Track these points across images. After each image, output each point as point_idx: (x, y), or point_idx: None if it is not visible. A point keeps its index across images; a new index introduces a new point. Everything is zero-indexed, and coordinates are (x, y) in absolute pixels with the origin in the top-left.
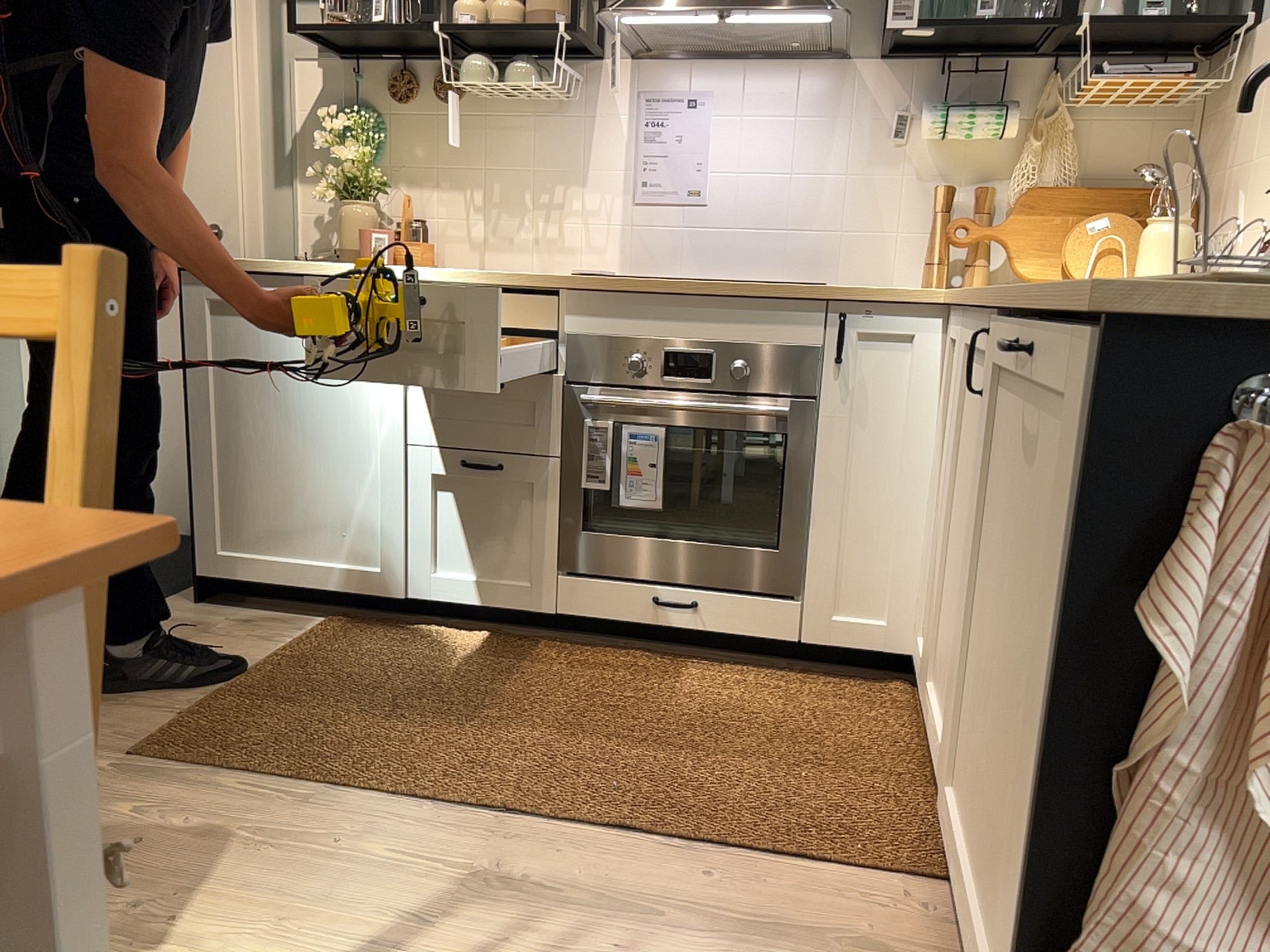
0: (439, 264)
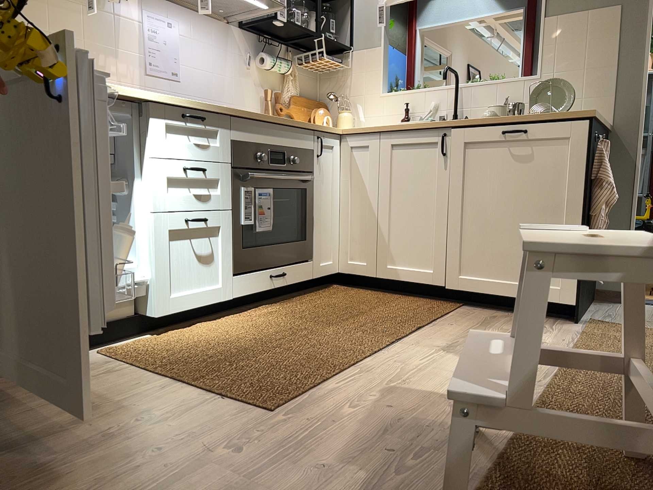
0: None
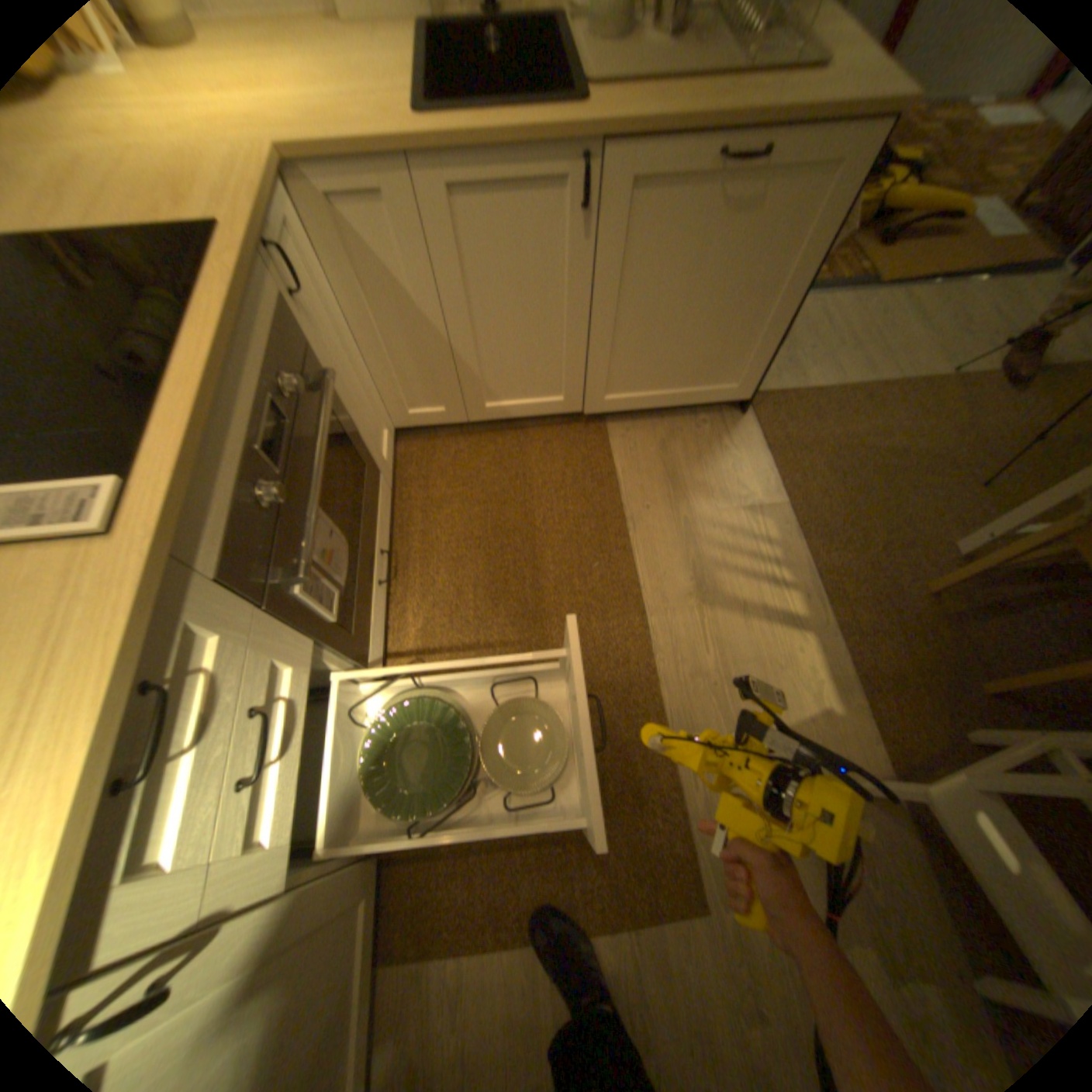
0: None
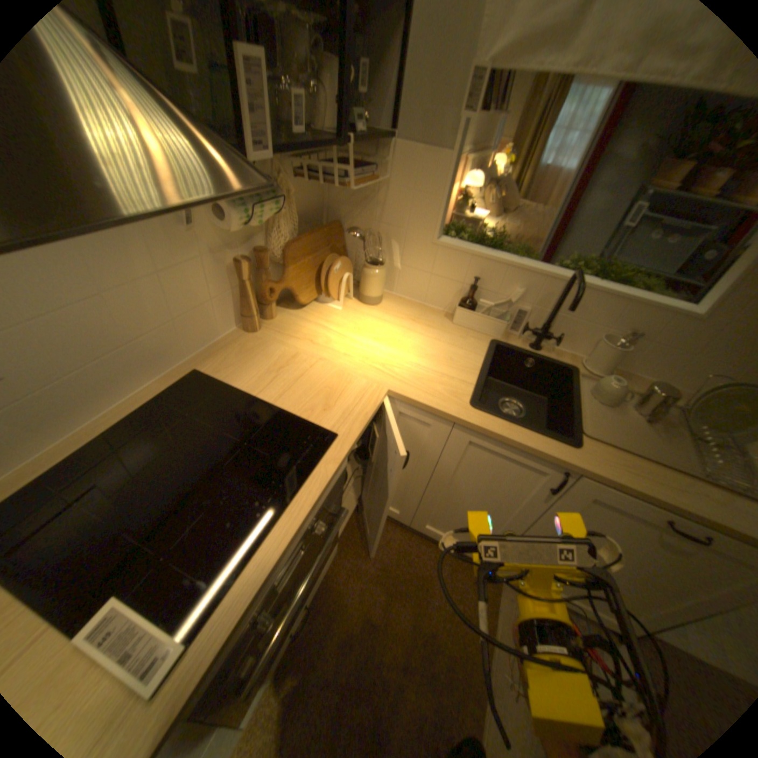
0: None
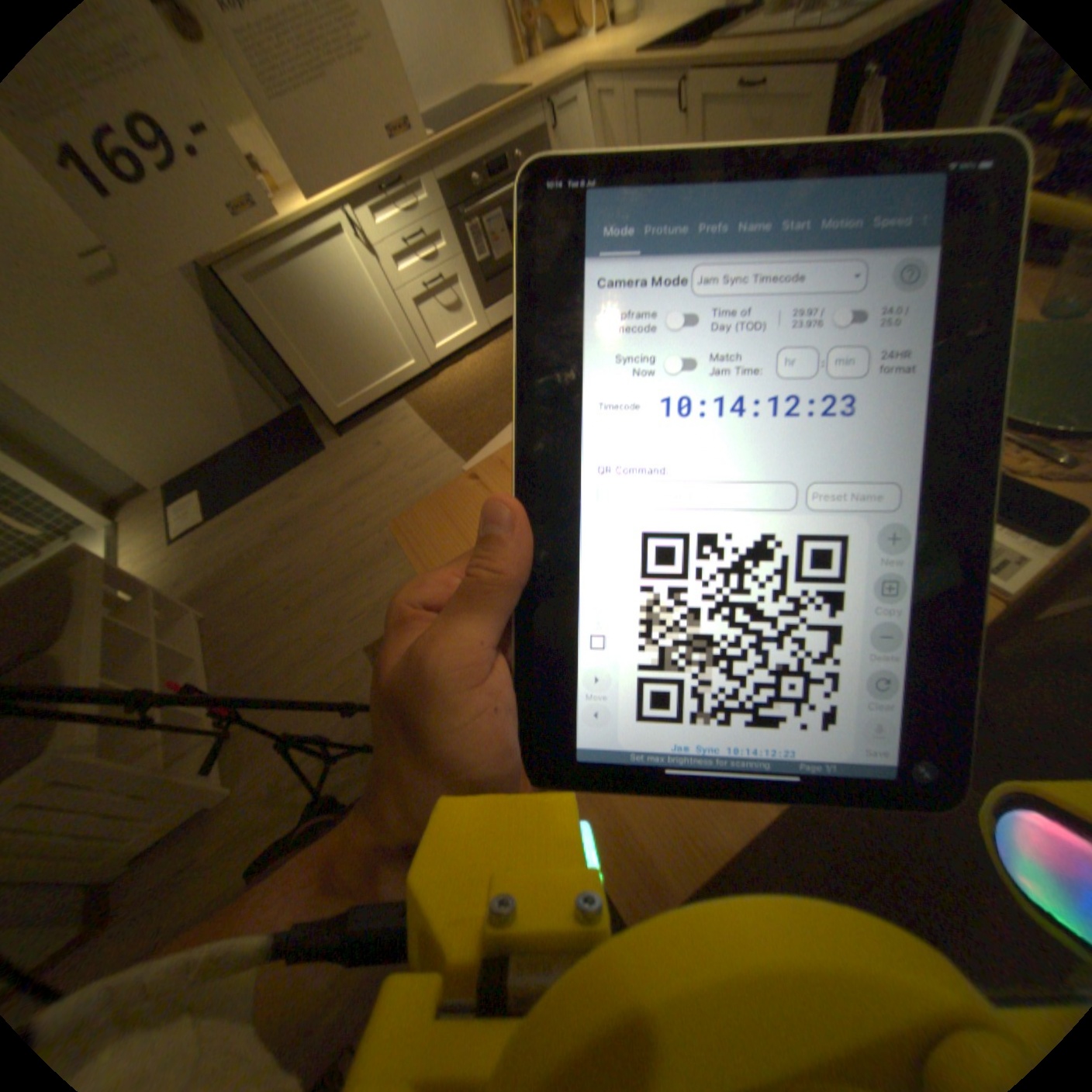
0: (283, 178)
